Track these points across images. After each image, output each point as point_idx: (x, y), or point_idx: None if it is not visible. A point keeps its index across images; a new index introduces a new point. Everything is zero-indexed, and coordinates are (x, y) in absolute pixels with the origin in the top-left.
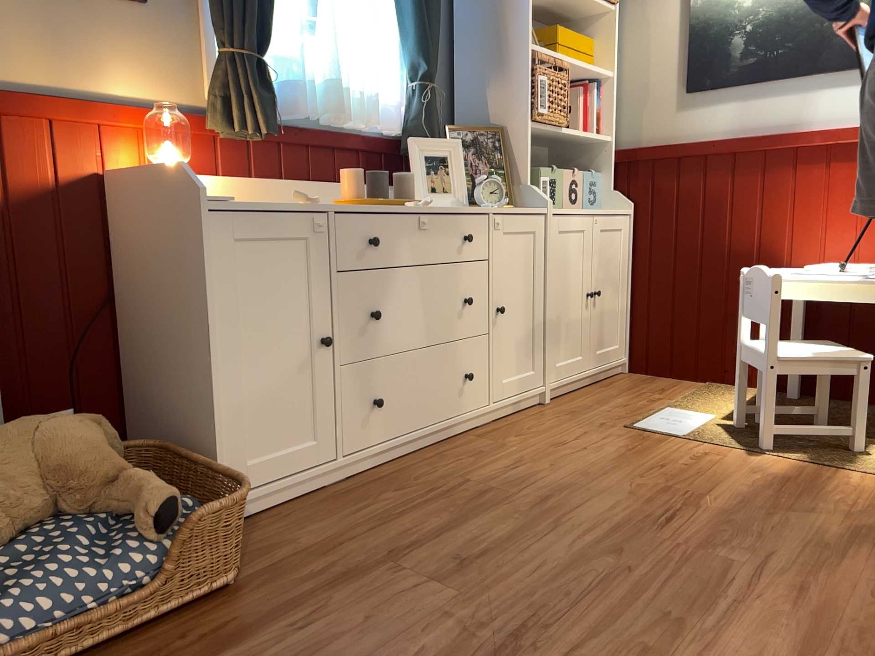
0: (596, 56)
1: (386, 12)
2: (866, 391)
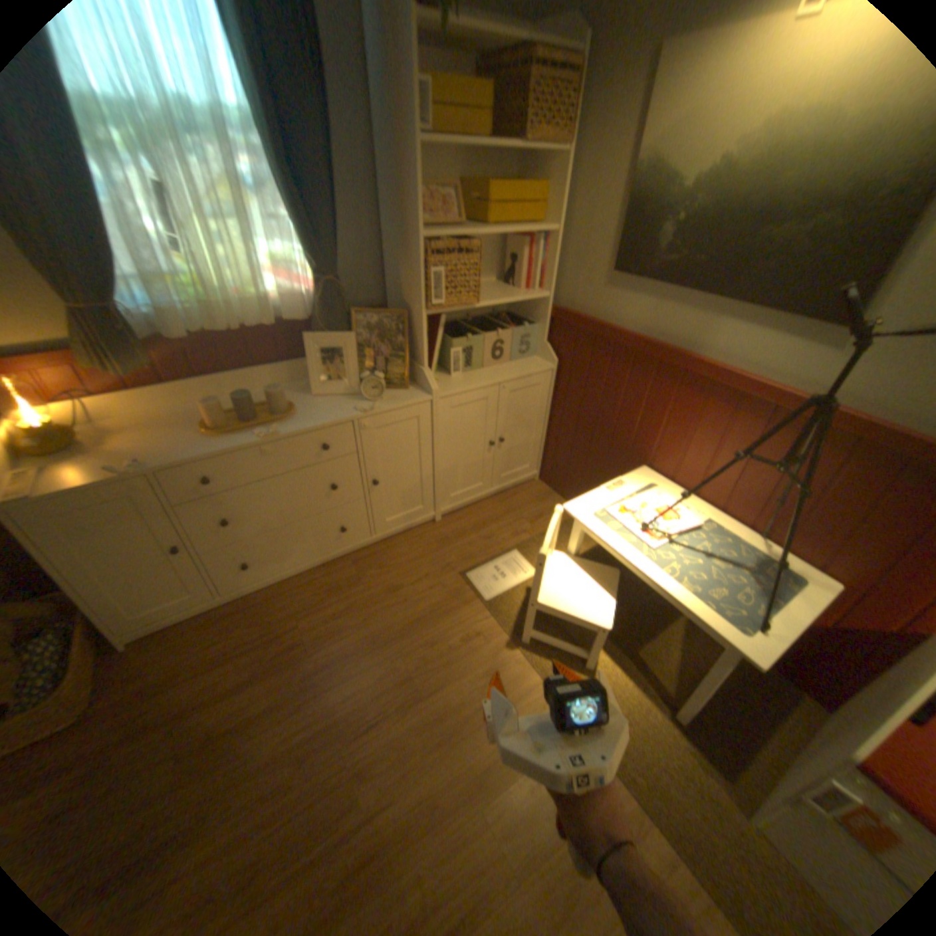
0: (548, 201)
1: (272, 199)
2: (601, 644)
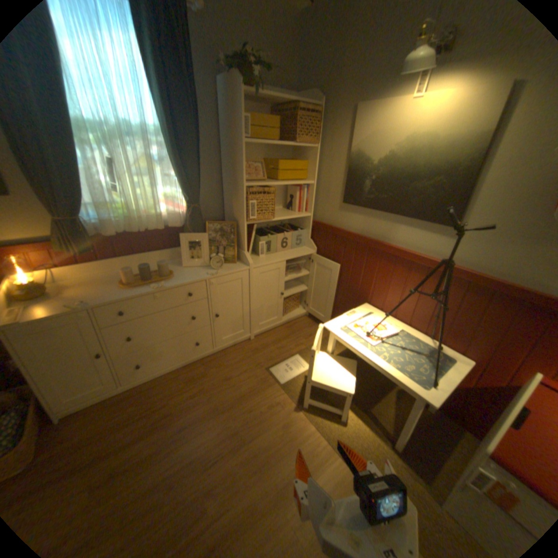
0: (308, 170)
1: (168, 167)
2: (349, 404)
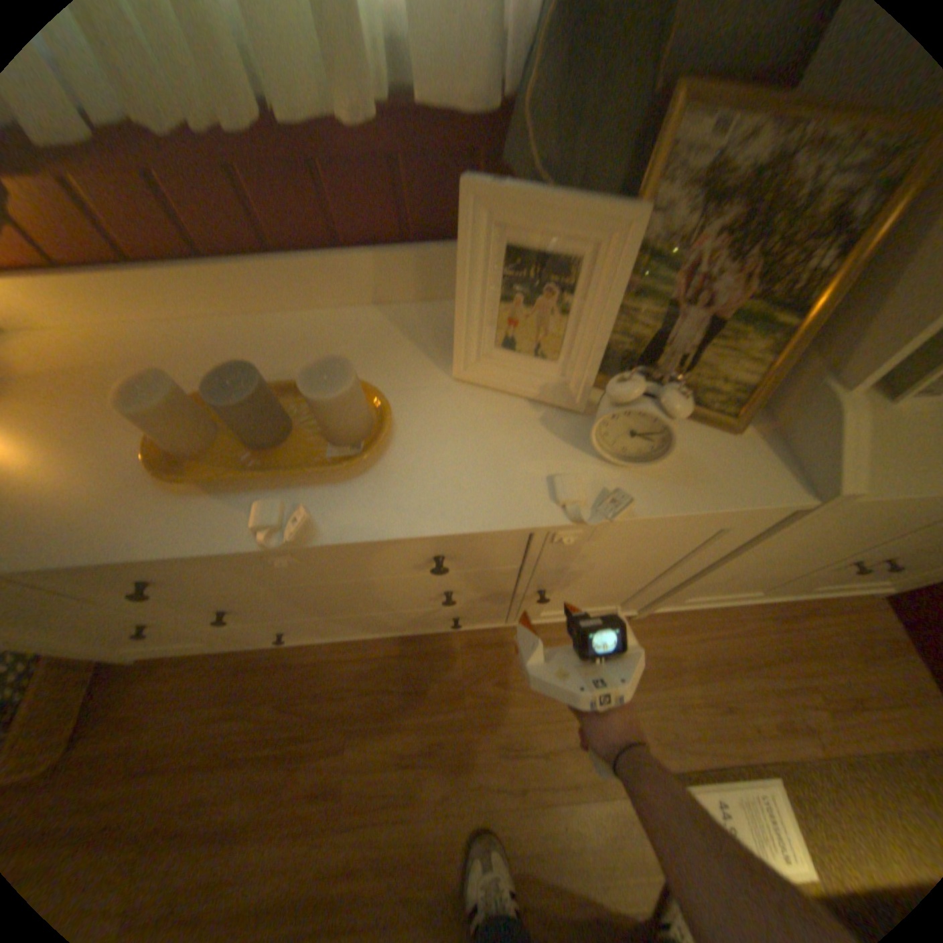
0: None
1: None
2: None
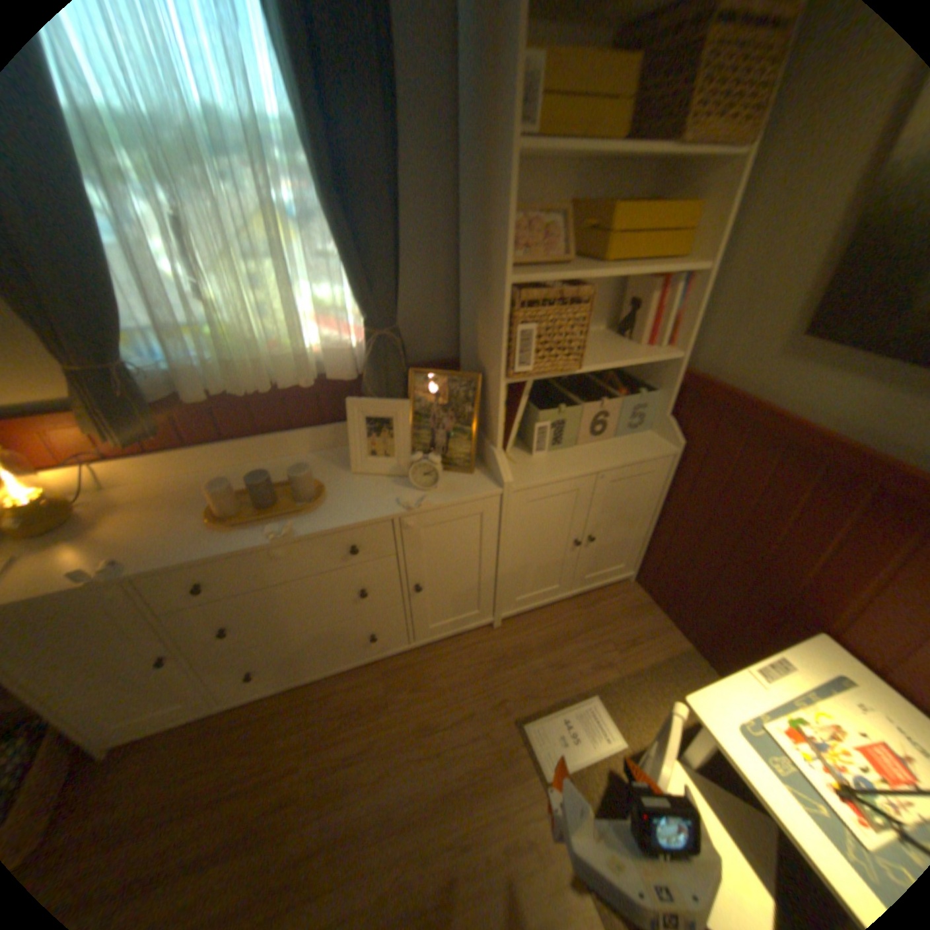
0: (700, 227)
1: (323, 232)
2: None
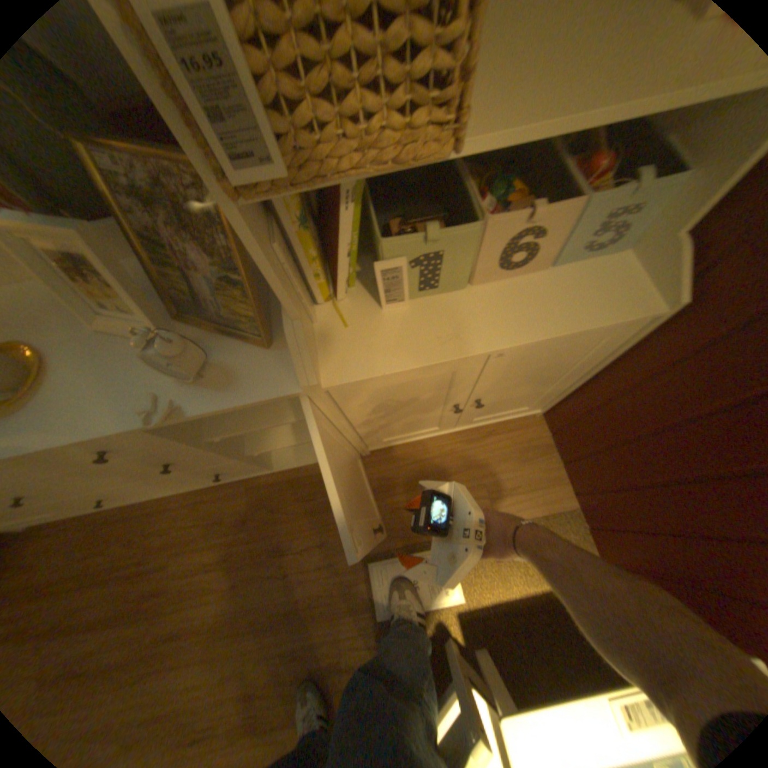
0: None
1: None
2: None
